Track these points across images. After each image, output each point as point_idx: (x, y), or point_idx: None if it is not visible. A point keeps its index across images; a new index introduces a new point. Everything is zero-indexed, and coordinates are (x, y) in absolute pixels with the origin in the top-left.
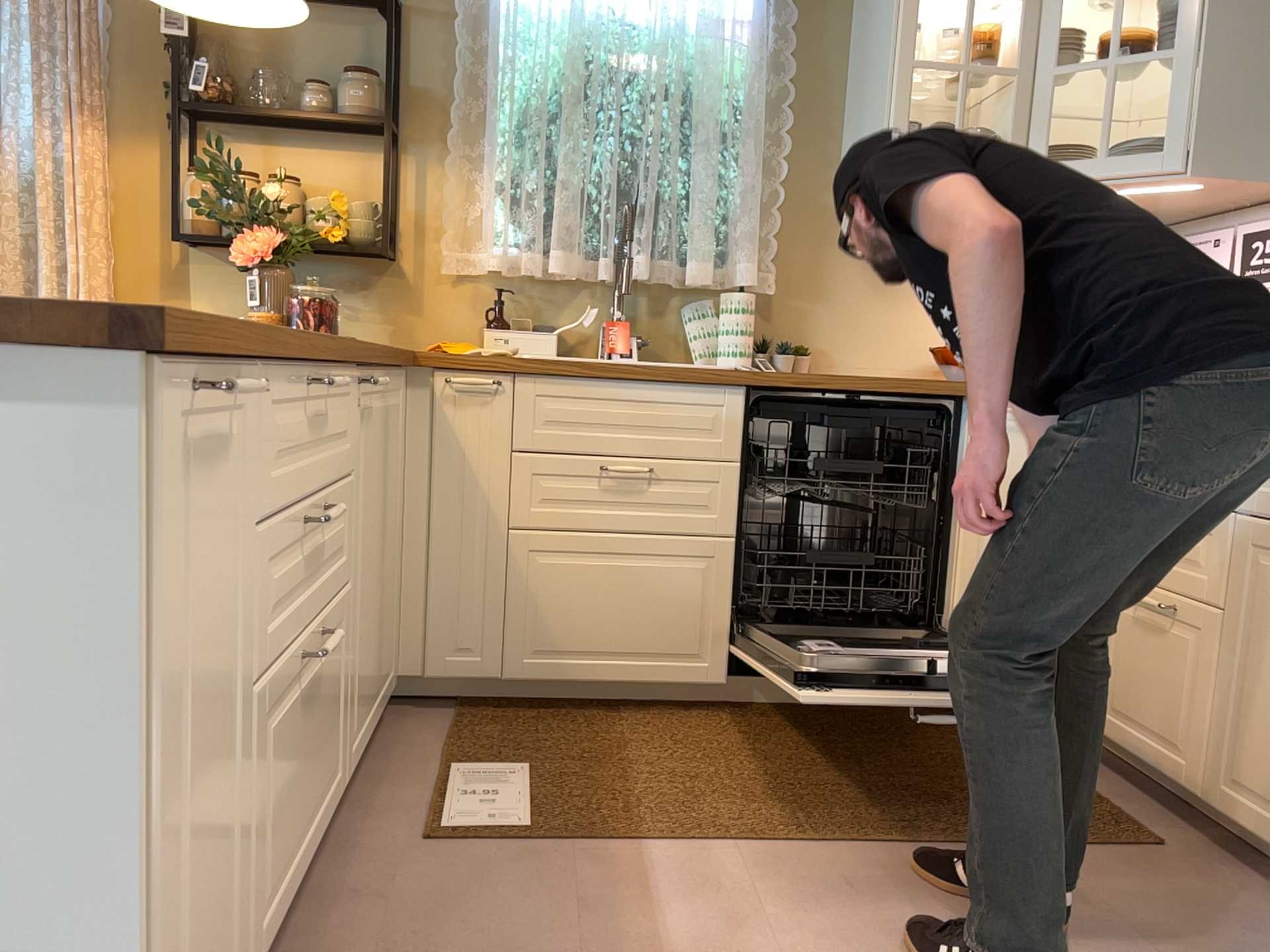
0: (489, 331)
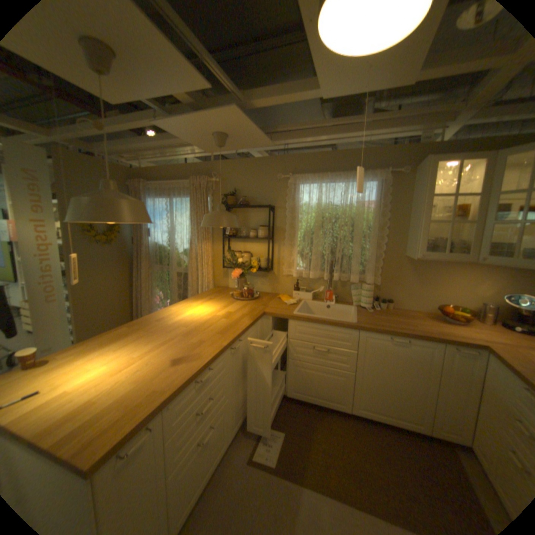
0: (294, 291)
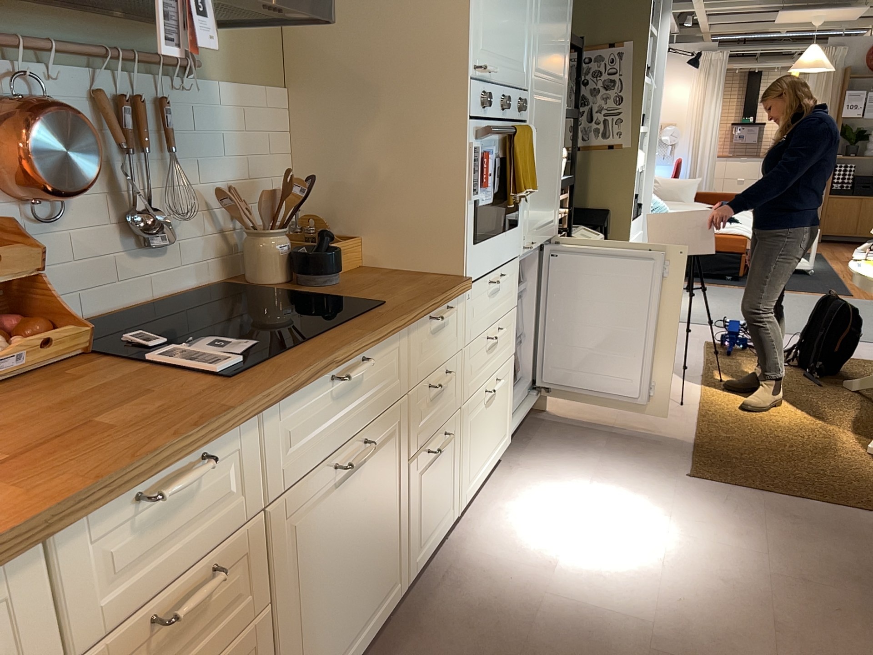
0: None
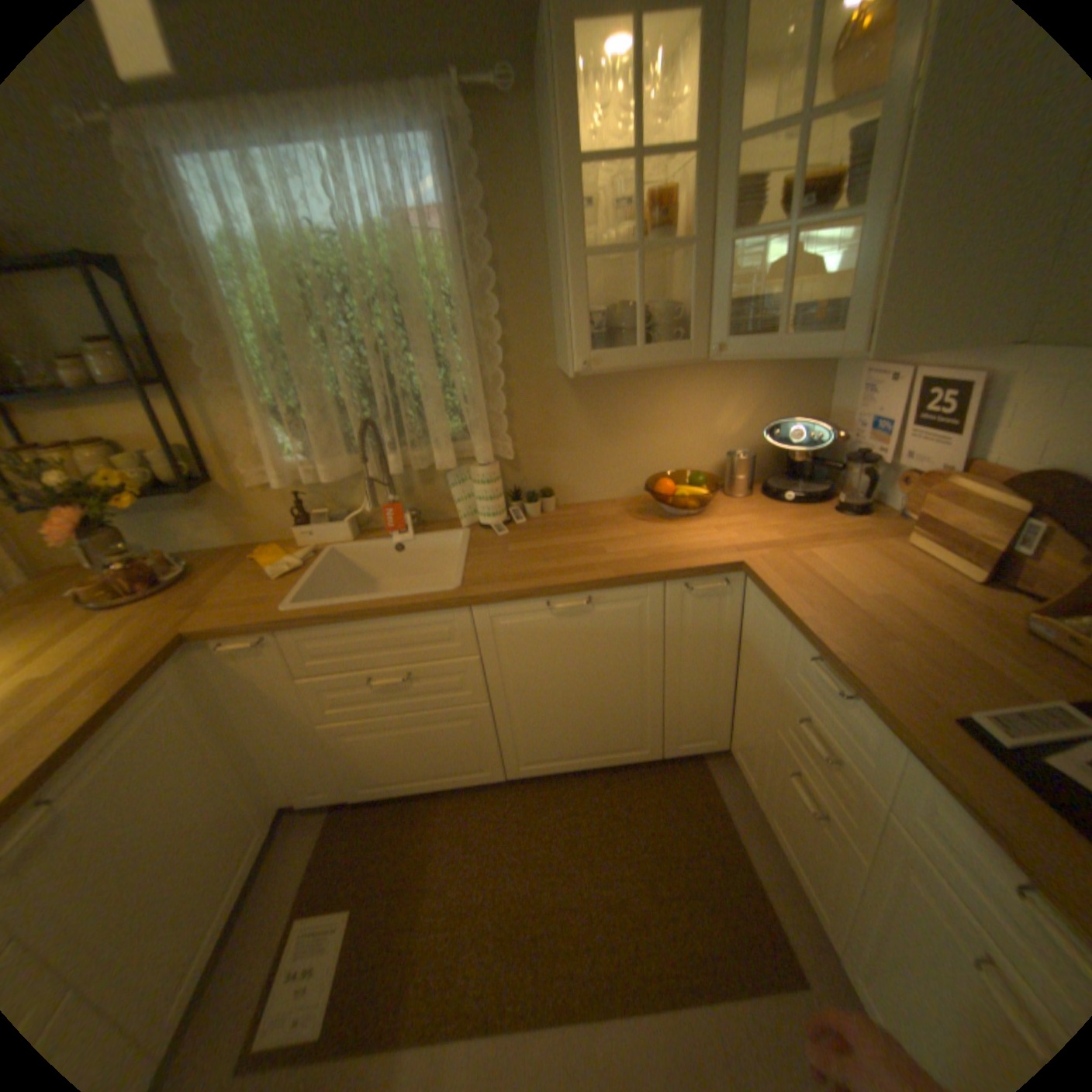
0: (295, 529)
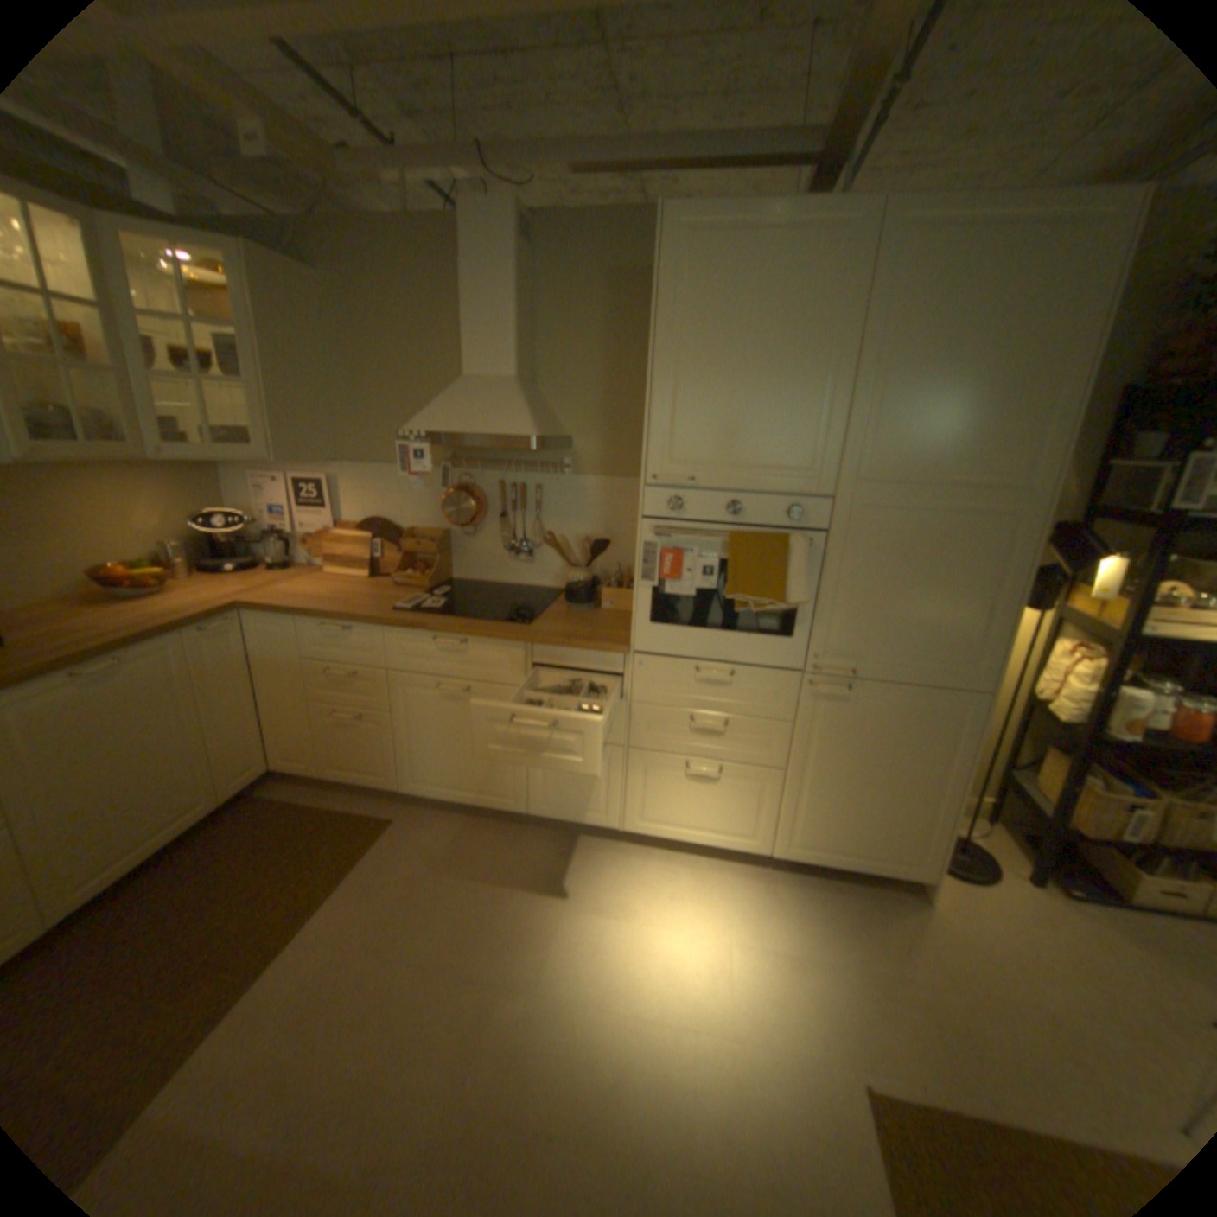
0: None
